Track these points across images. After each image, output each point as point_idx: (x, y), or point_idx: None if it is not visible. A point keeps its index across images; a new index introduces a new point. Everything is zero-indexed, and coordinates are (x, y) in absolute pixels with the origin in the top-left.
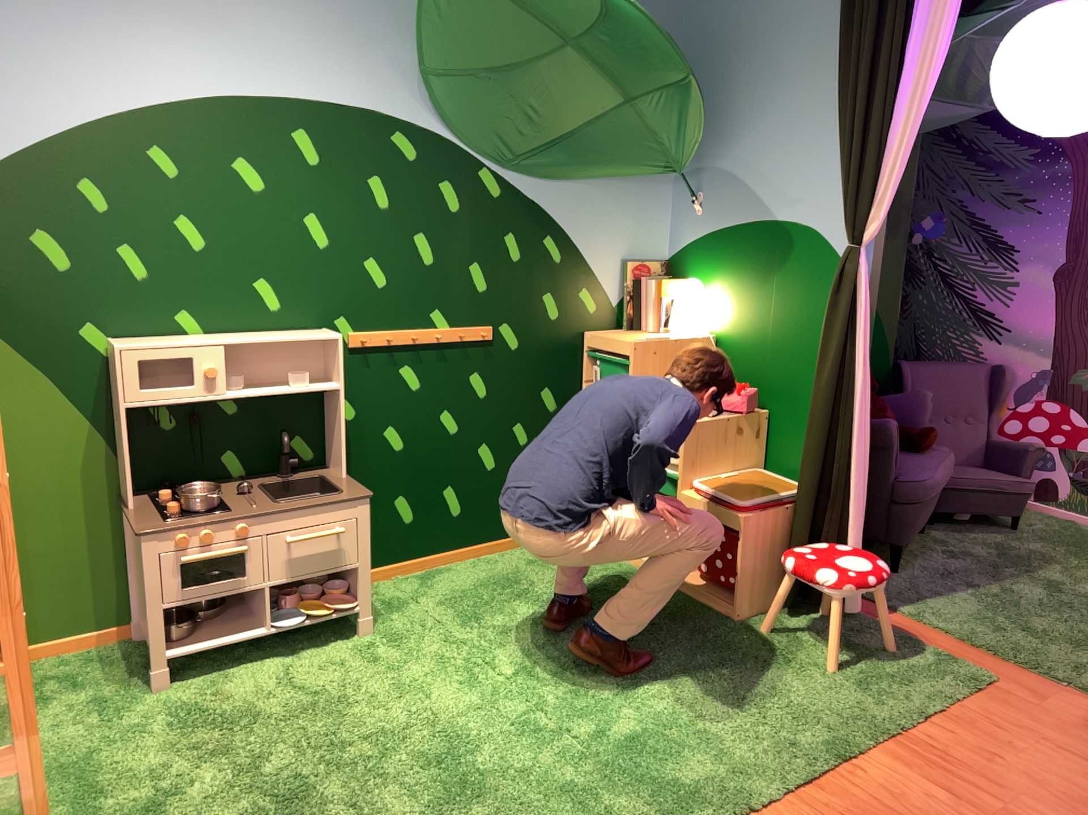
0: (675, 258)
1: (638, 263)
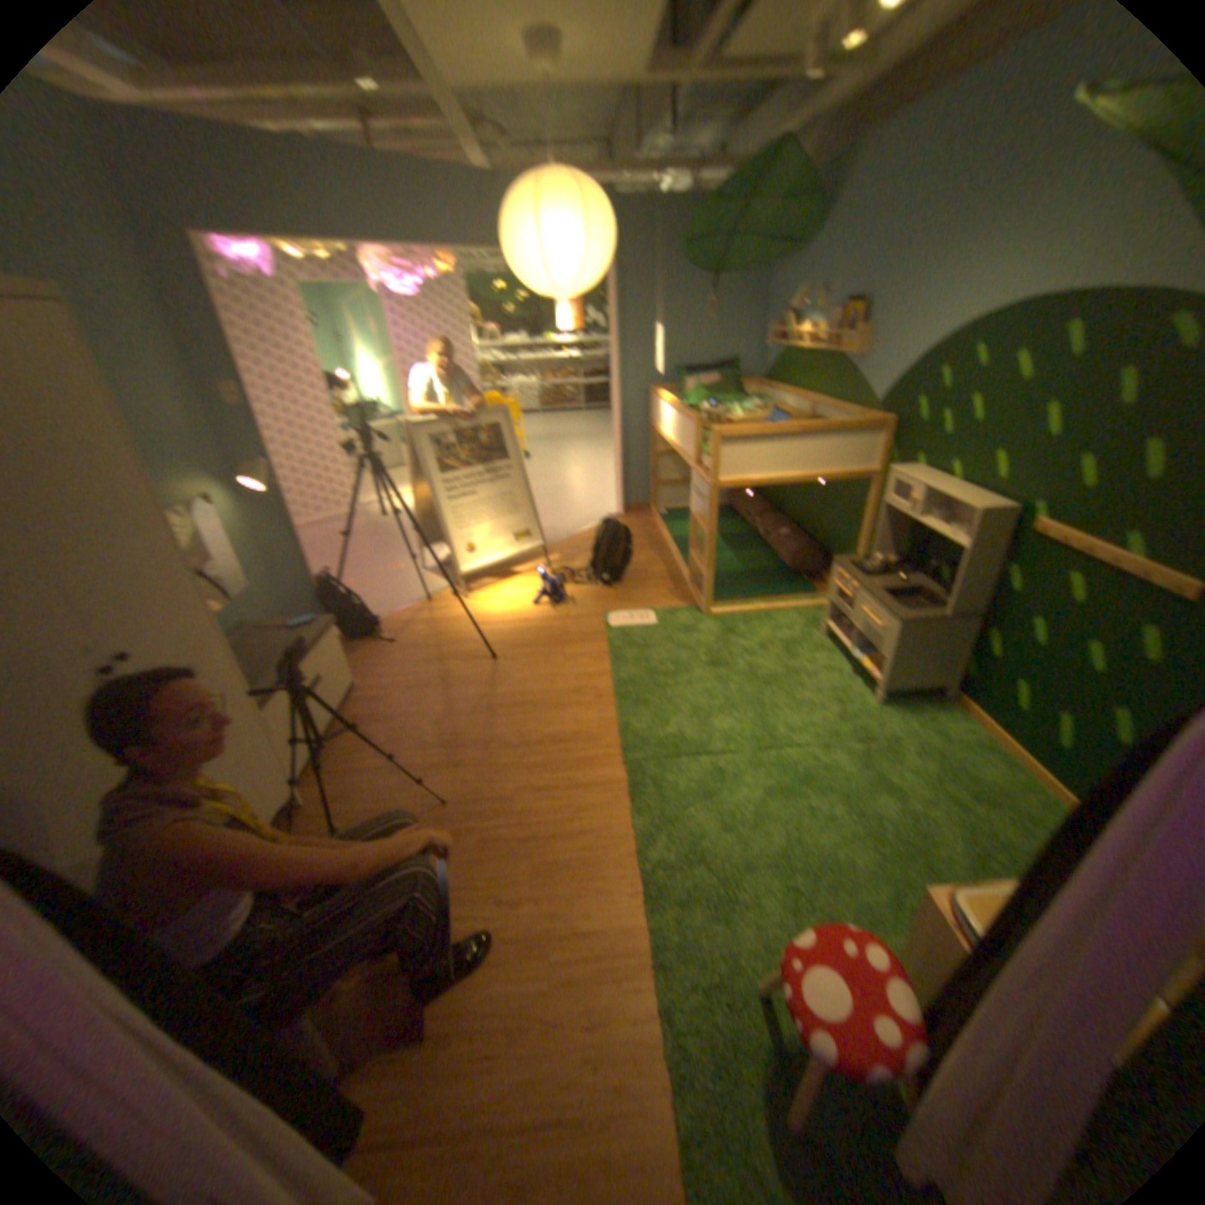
0: None
1: None
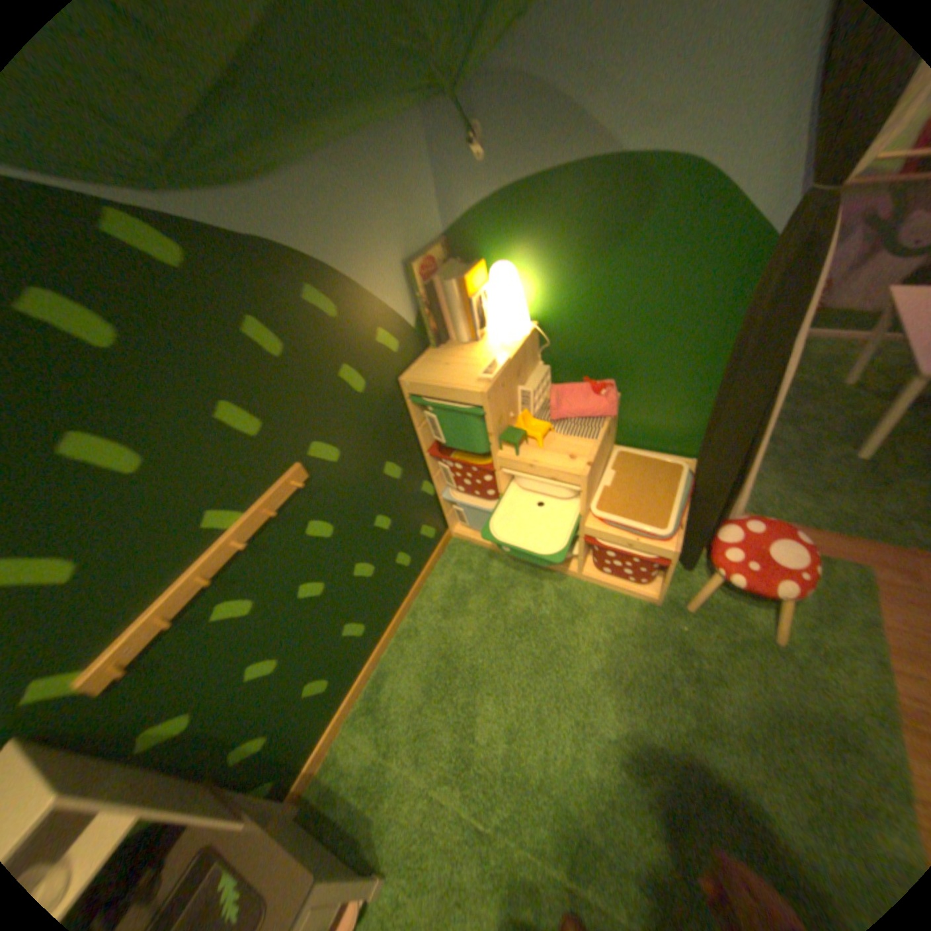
0: (455, 231)
1: (422, 260)
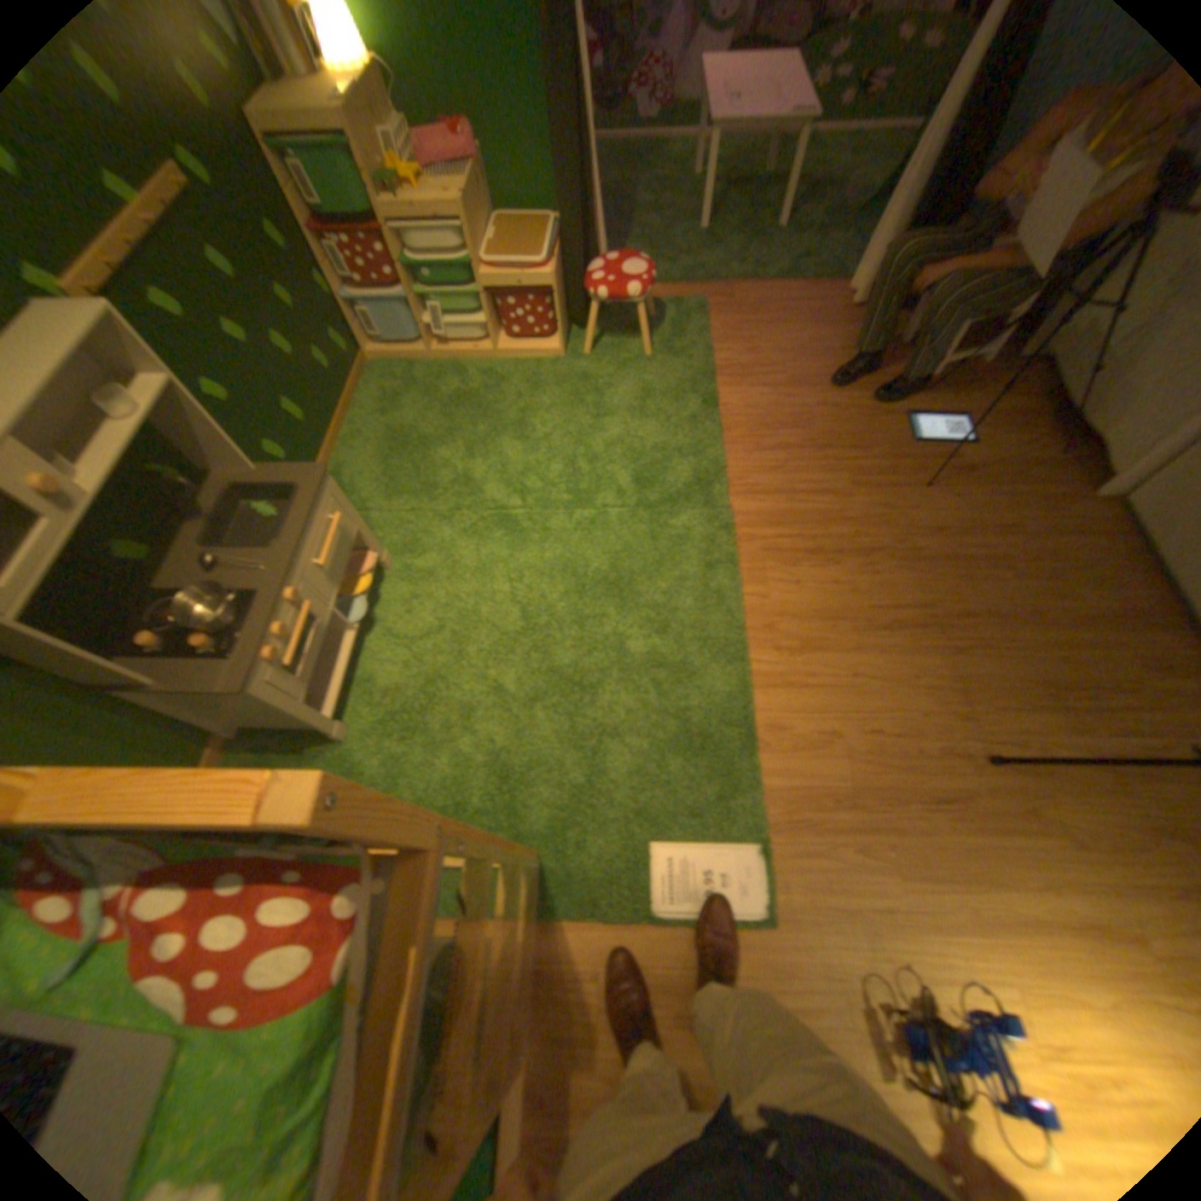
0: None
1: None
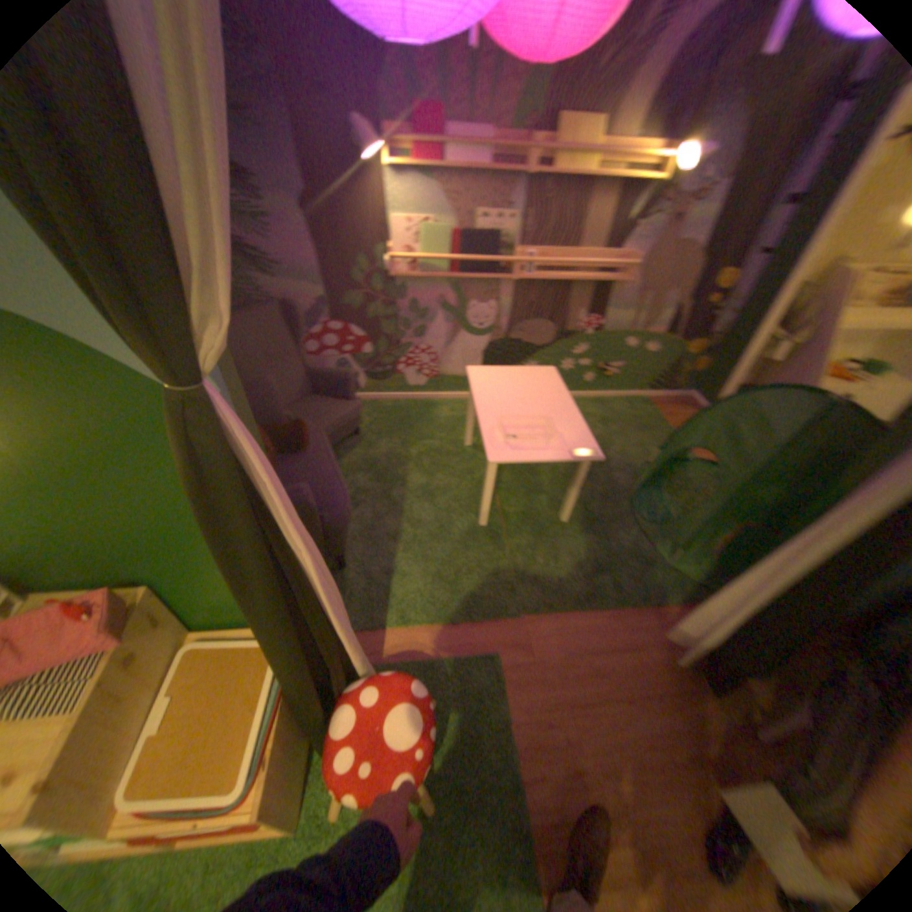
0: None
1: None
